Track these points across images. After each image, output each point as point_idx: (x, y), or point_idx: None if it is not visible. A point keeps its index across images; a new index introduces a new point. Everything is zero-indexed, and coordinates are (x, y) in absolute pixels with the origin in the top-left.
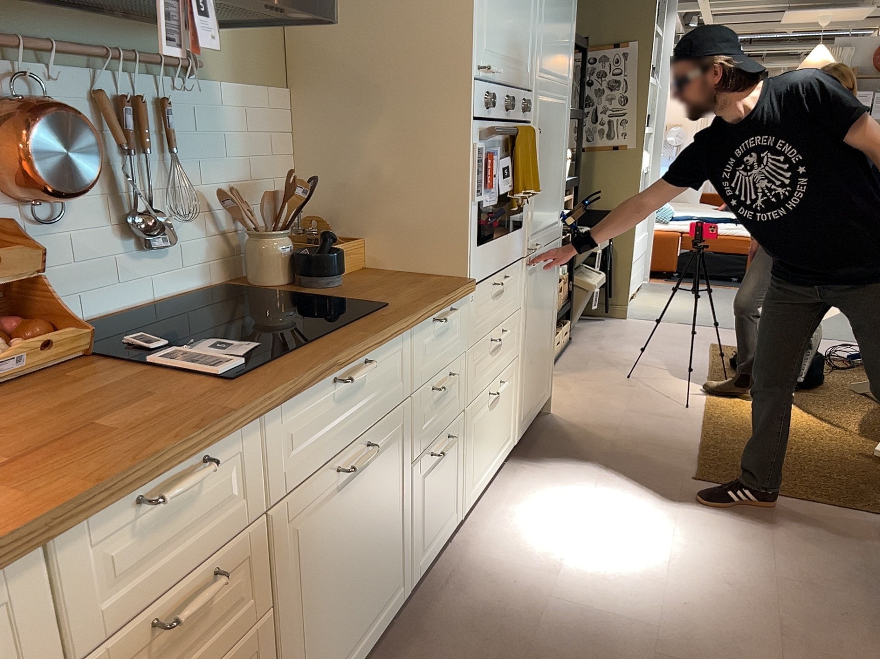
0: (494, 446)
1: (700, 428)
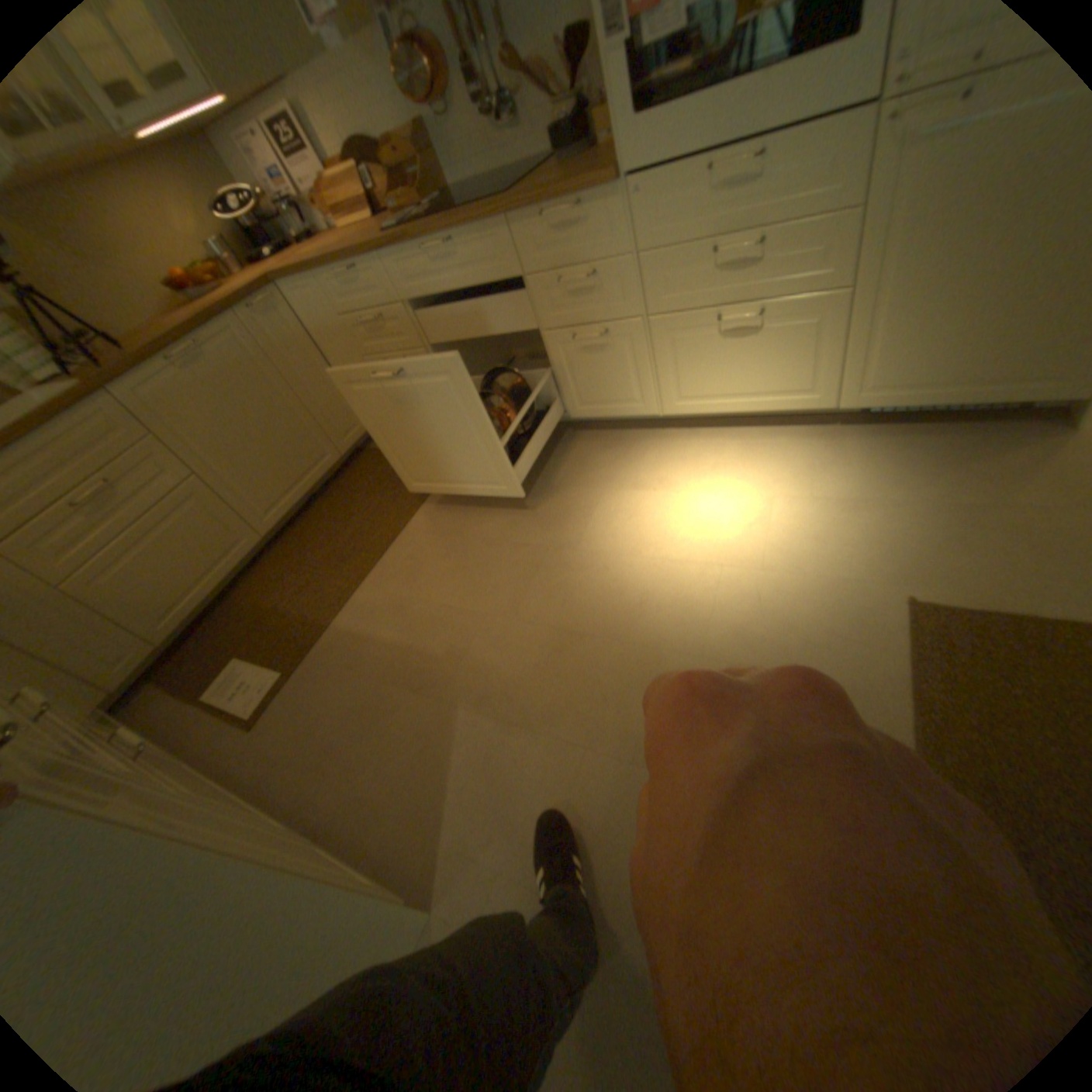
0: (746, 380)
1: None
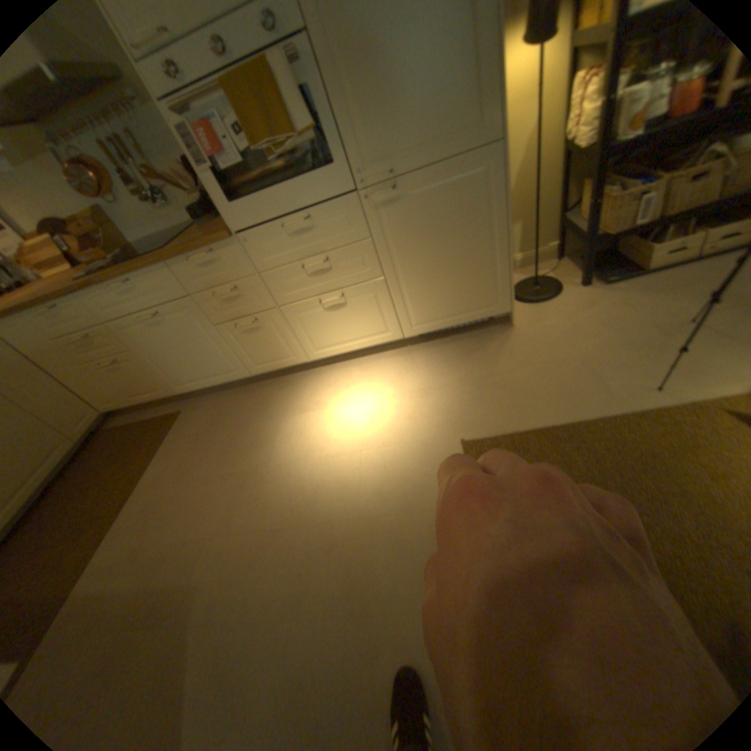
0: (349, 332)
1: (602, 417)
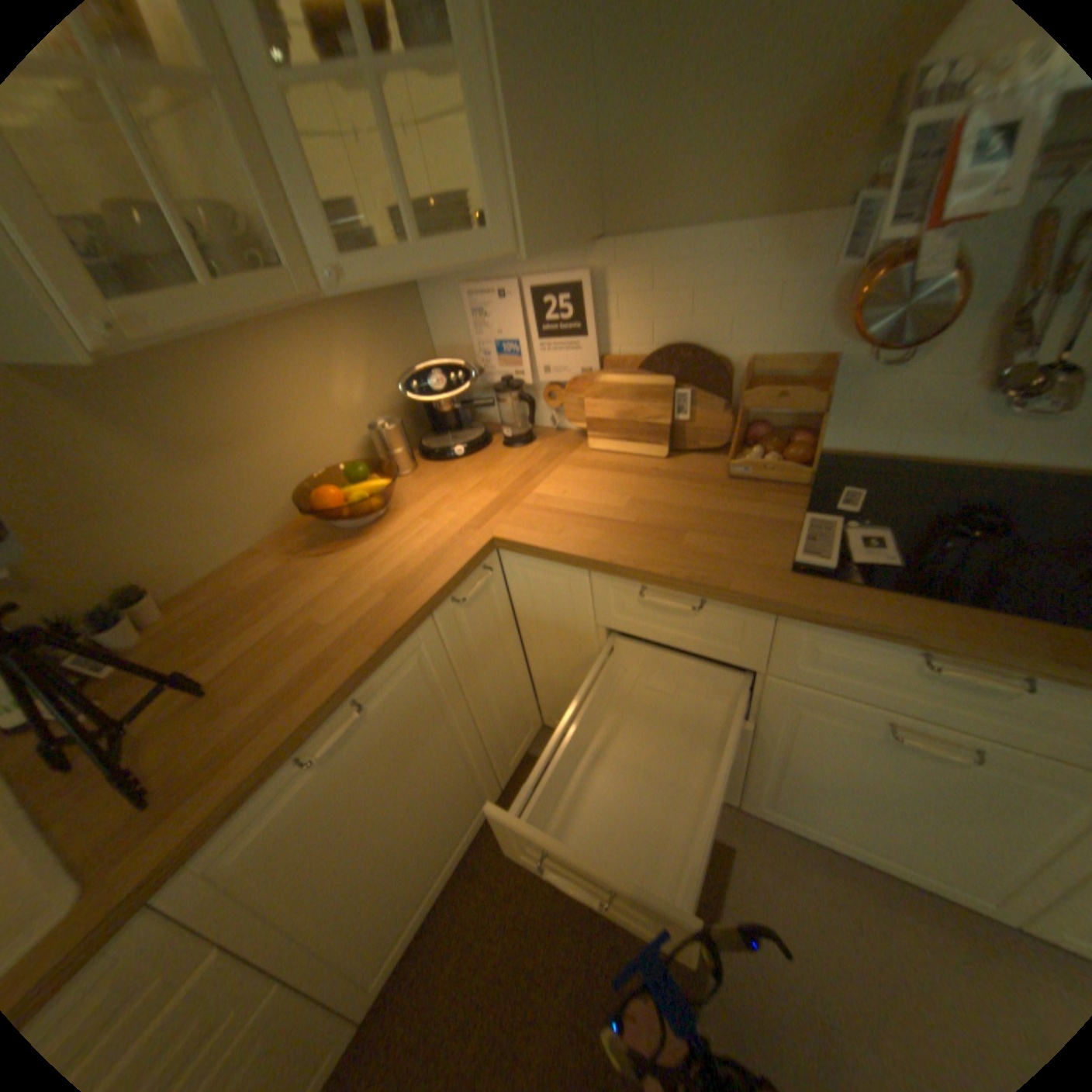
0: None
1: None
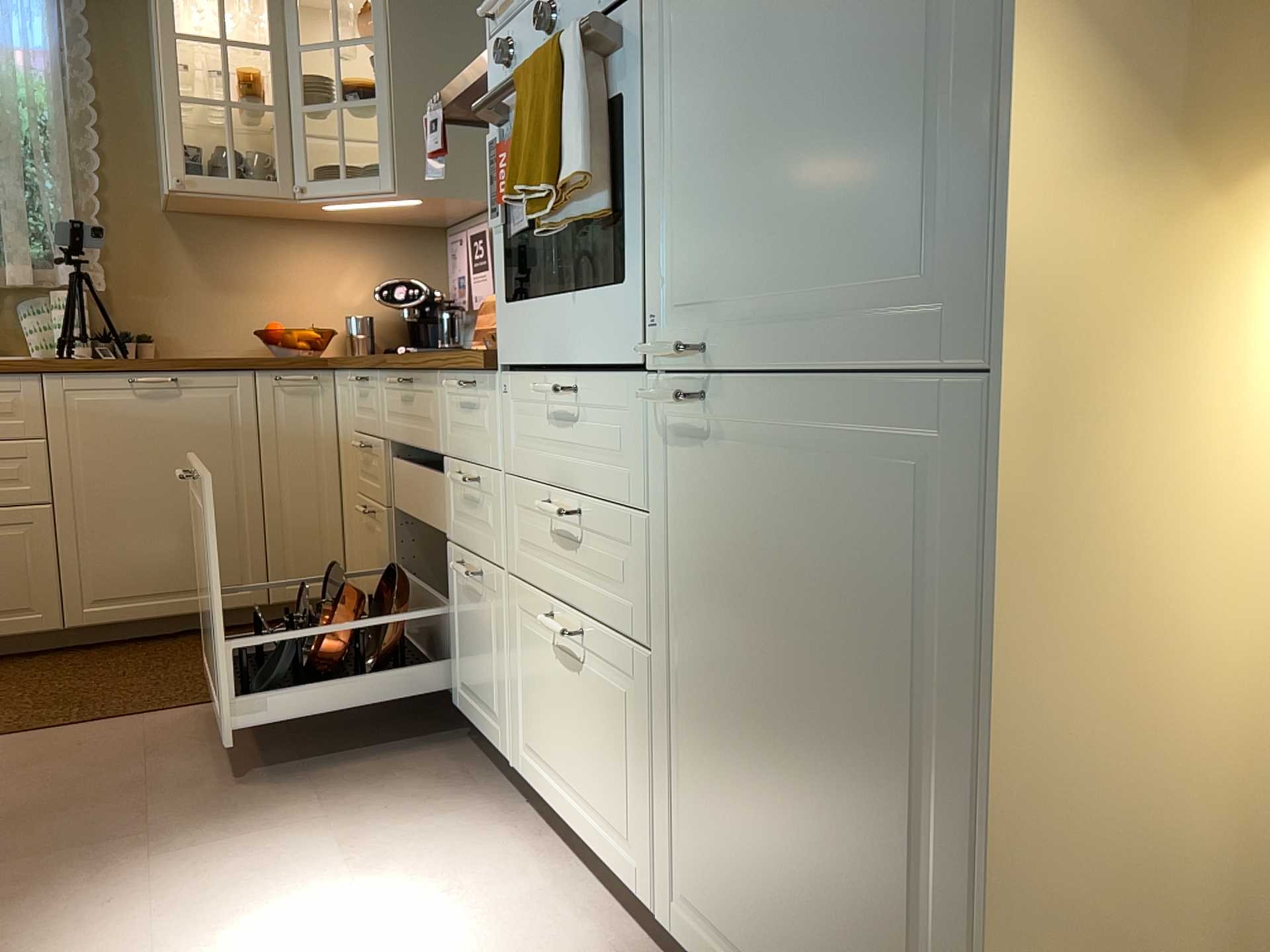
0: (577, 769)
1: None
